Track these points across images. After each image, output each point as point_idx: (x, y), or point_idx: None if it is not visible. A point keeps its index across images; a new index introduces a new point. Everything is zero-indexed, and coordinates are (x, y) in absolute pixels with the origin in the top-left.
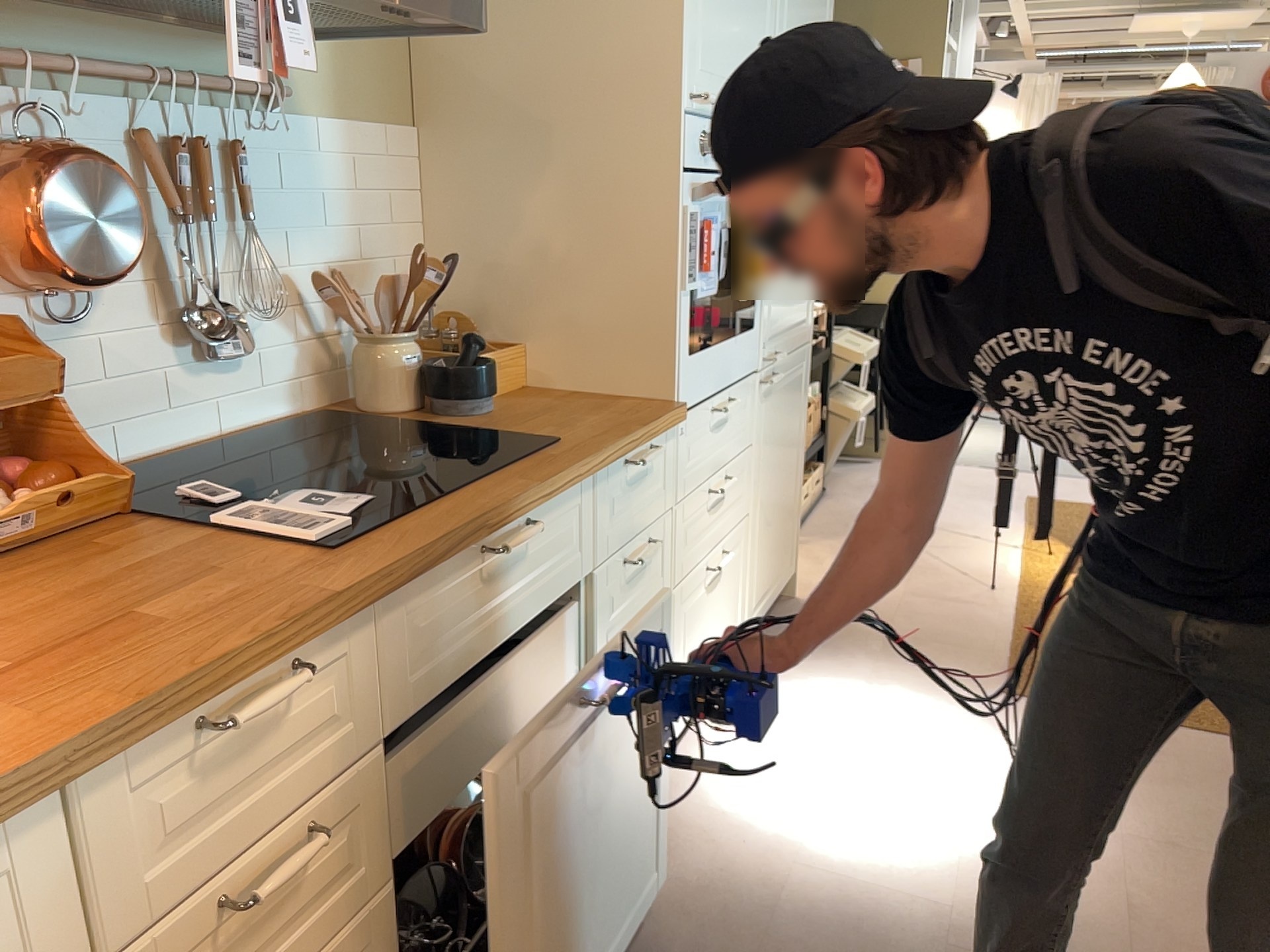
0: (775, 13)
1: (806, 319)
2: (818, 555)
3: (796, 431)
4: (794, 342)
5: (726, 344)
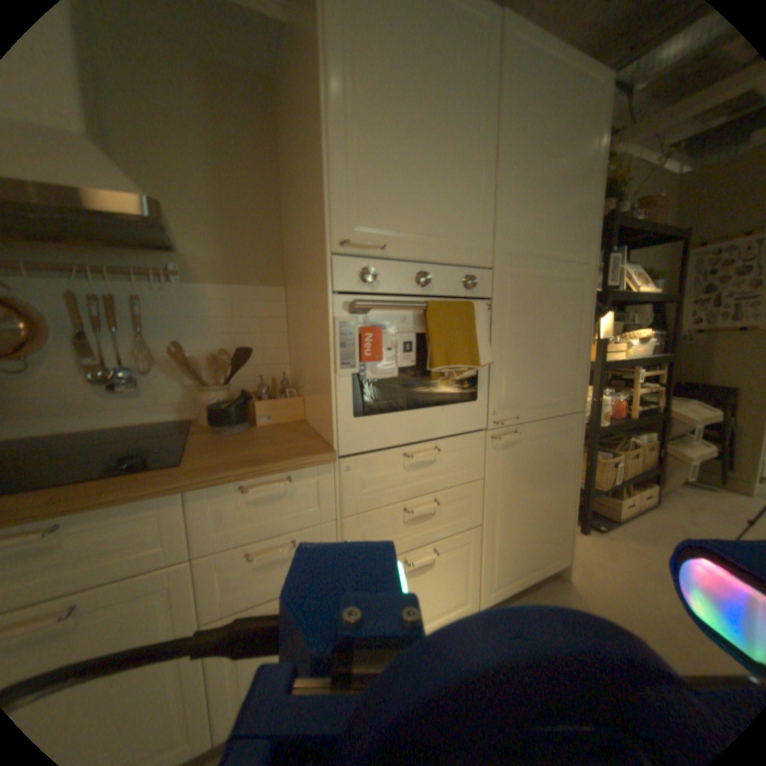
0: (497, 182)
1: (576, 395)
2: (618, 555)
3: (563, 471)
4: (553, 410)
5: (424, 409)
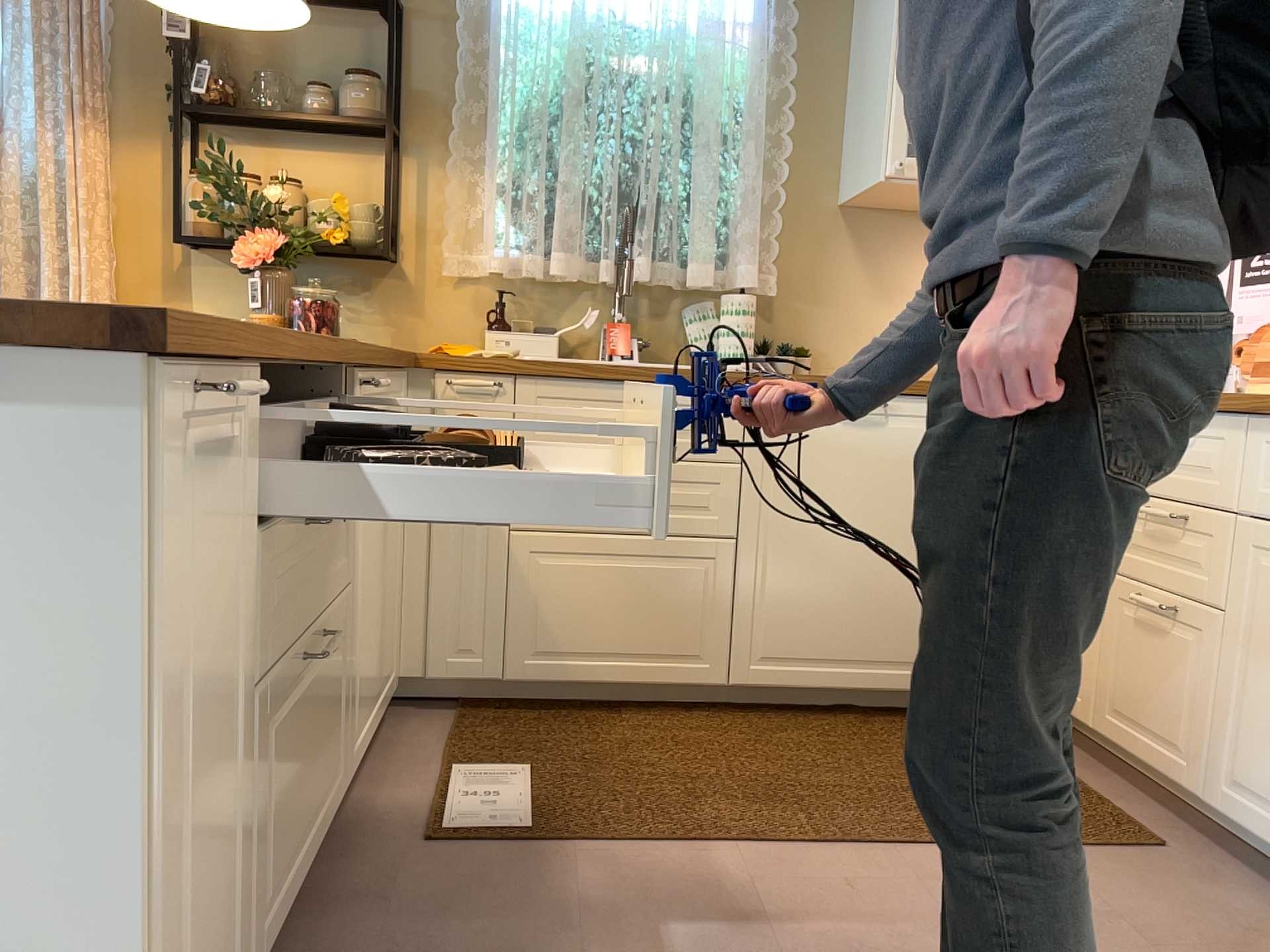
0: None
1: None
2: None
3: None
4: None
5: None
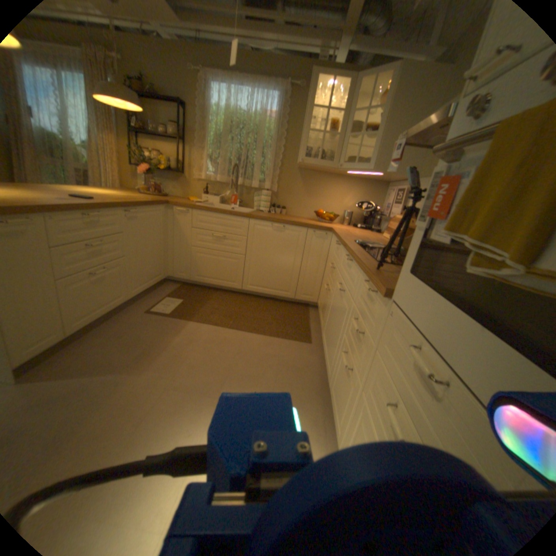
0: None
1: None
2: None
3: None
4: None
5: (457, 313)
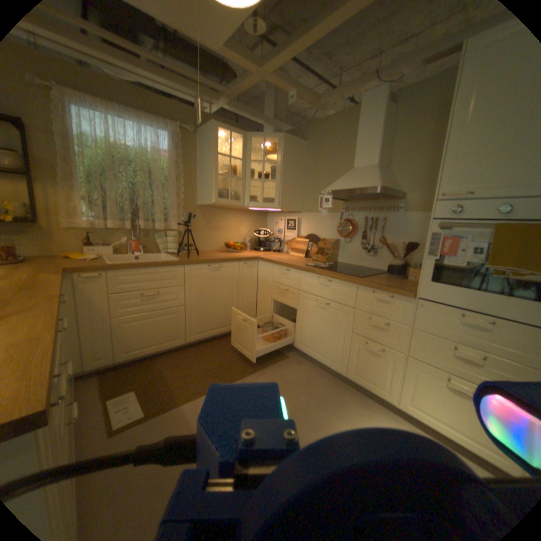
0: None
1: None
2: None
3: None
4: None
5: (486, 293)
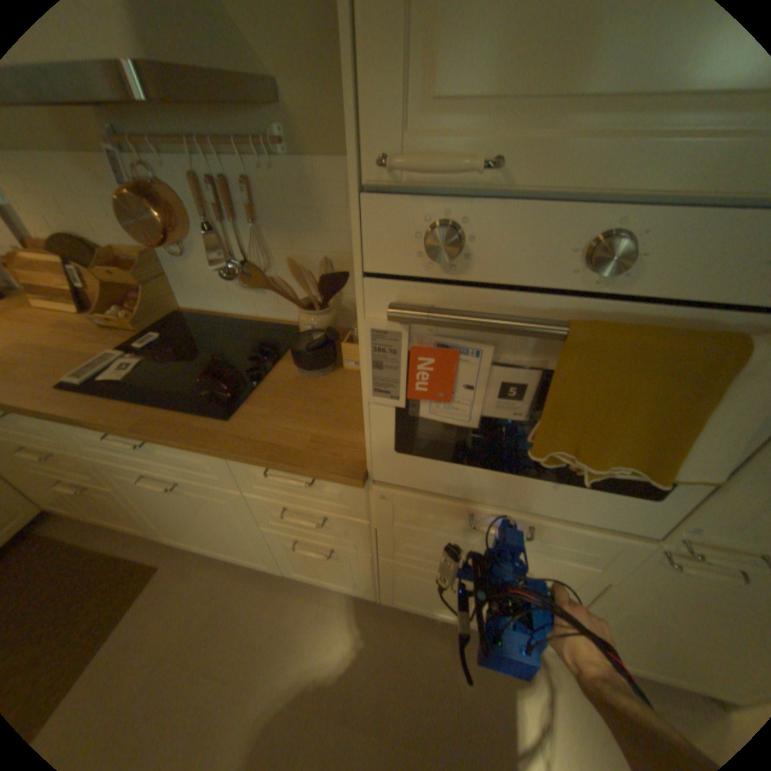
0: None
1: None
2: None
3: None
4: None
5: (522, 478)
